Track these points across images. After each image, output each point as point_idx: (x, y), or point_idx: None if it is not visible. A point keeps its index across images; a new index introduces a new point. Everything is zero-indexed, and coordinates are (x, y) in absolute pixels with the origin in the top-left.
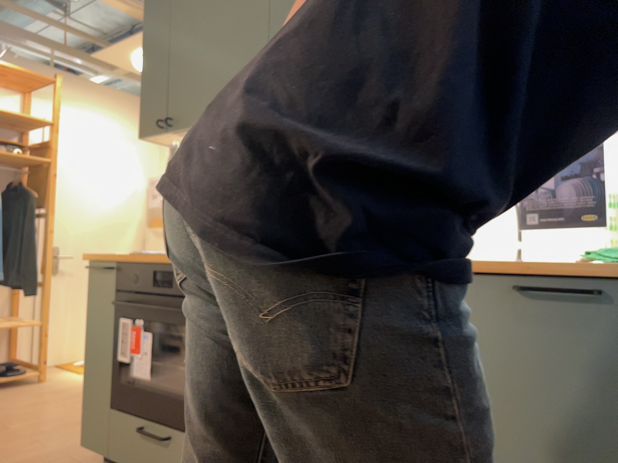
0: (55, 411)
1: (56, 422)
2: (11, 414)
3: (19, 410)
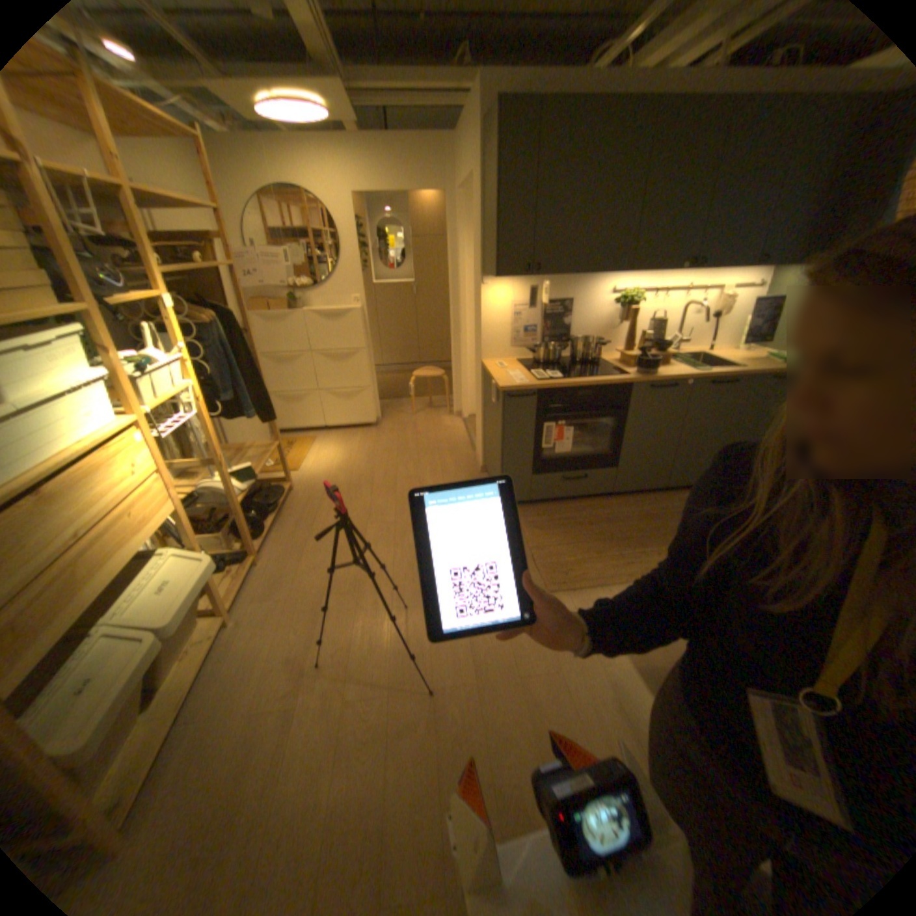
0: (379, 499)
1: (404, 504)
2: (358, 515)
3: (353, 511)
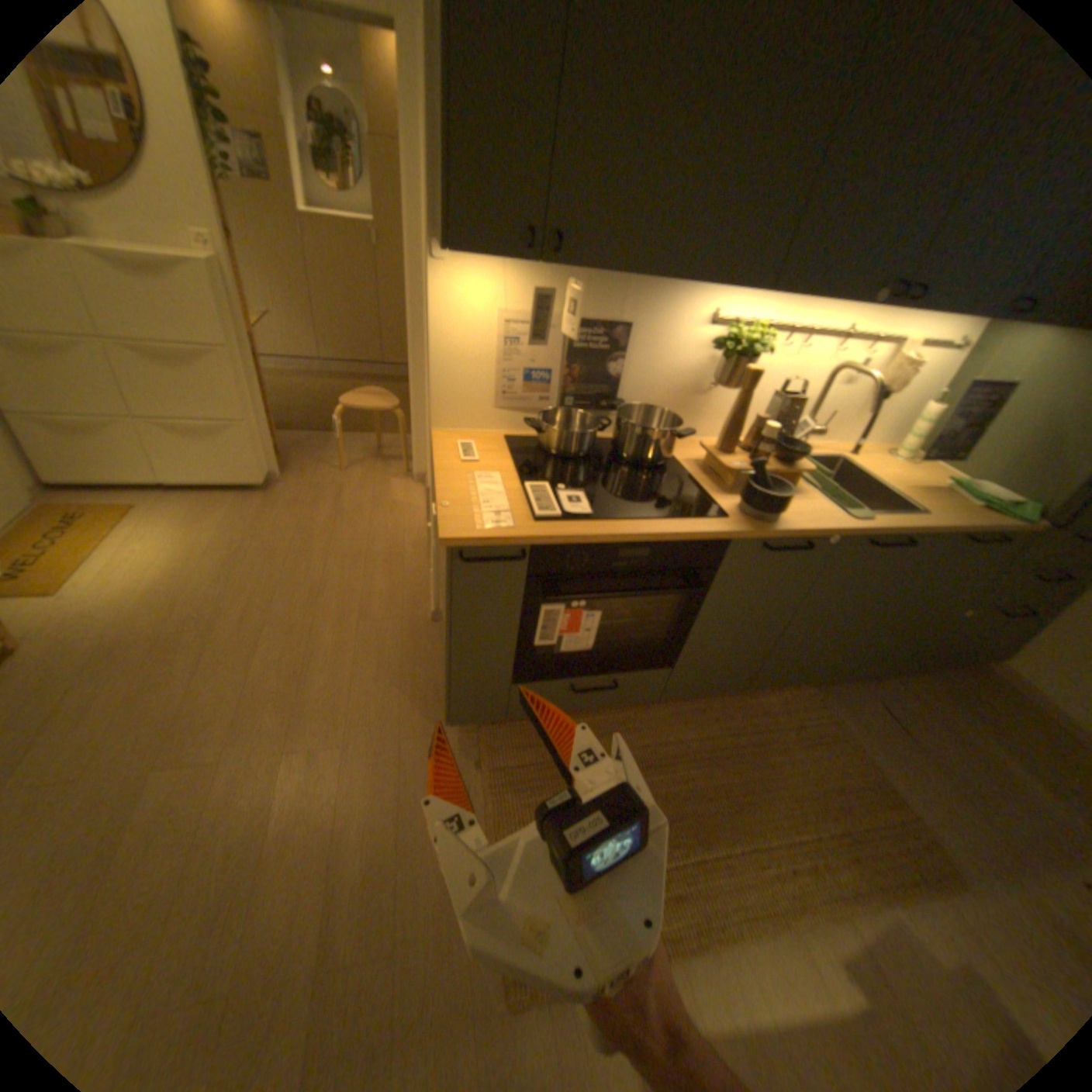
0: (209, 688)
1: (259, 704)
2: (143, 737)
3: (138, 722)
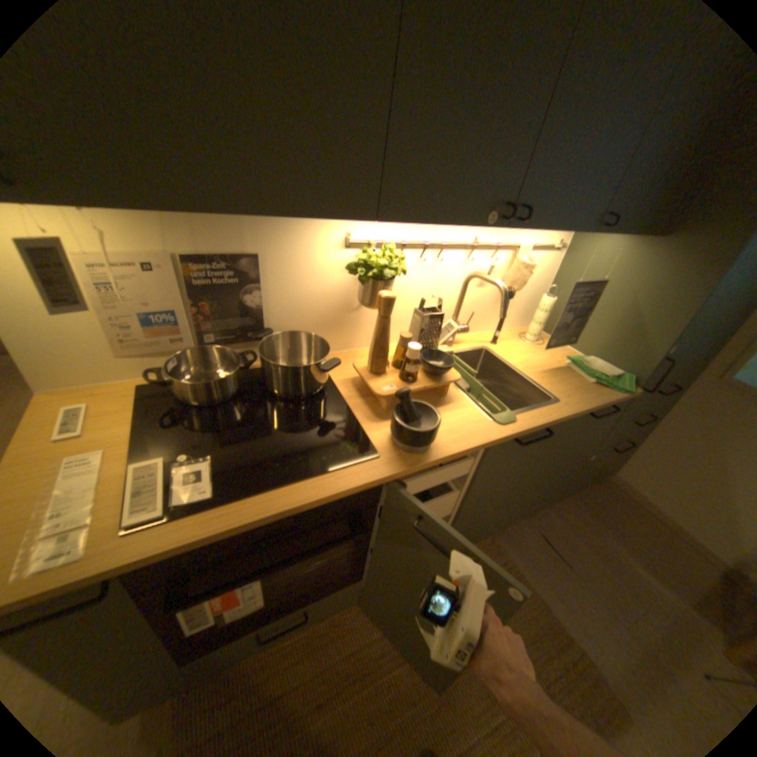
0: None
1: None
2: None
3: None
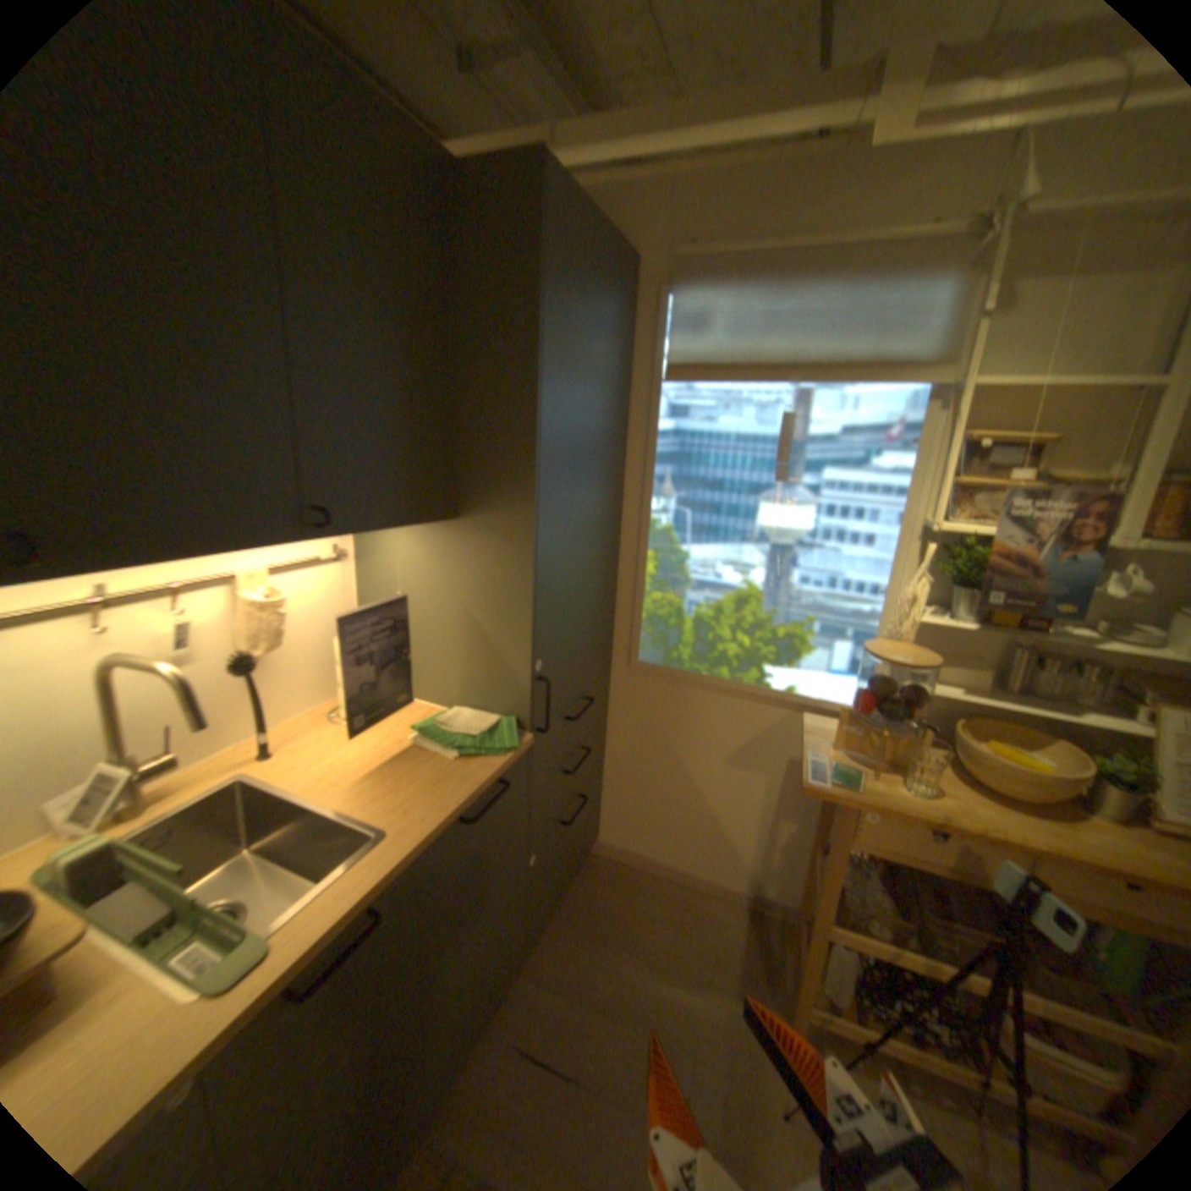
0: None
1: None
2: None
3: None
